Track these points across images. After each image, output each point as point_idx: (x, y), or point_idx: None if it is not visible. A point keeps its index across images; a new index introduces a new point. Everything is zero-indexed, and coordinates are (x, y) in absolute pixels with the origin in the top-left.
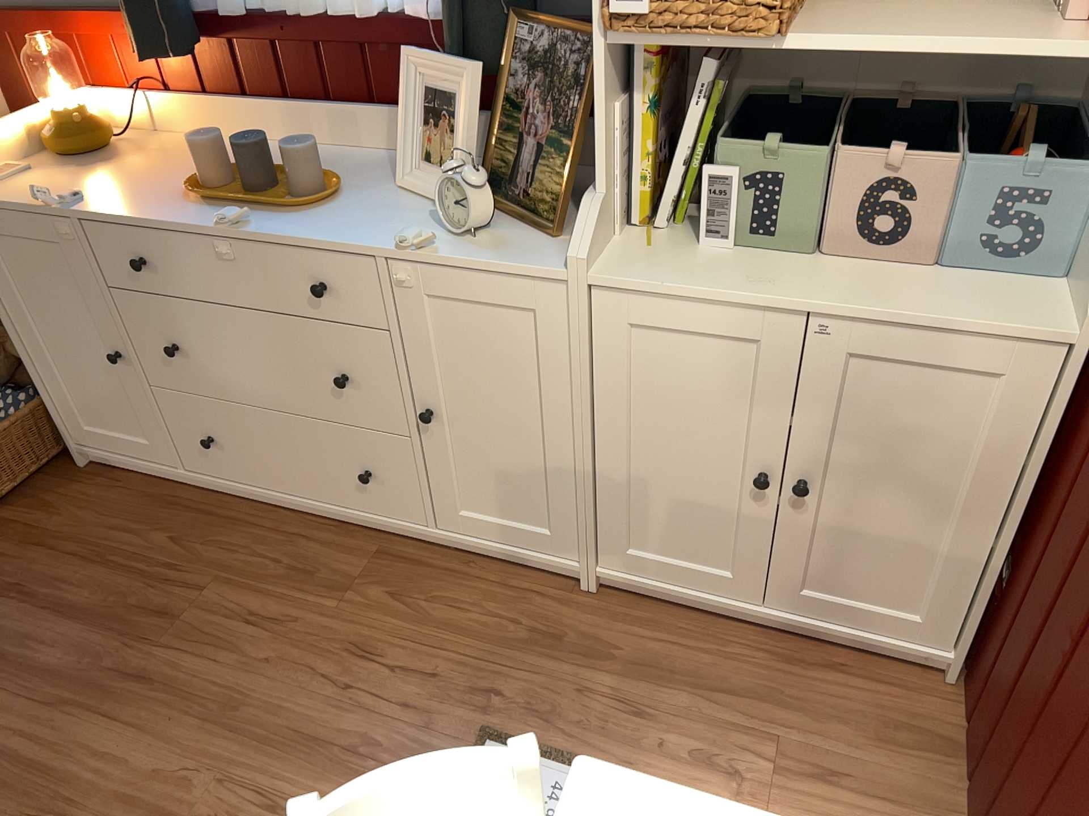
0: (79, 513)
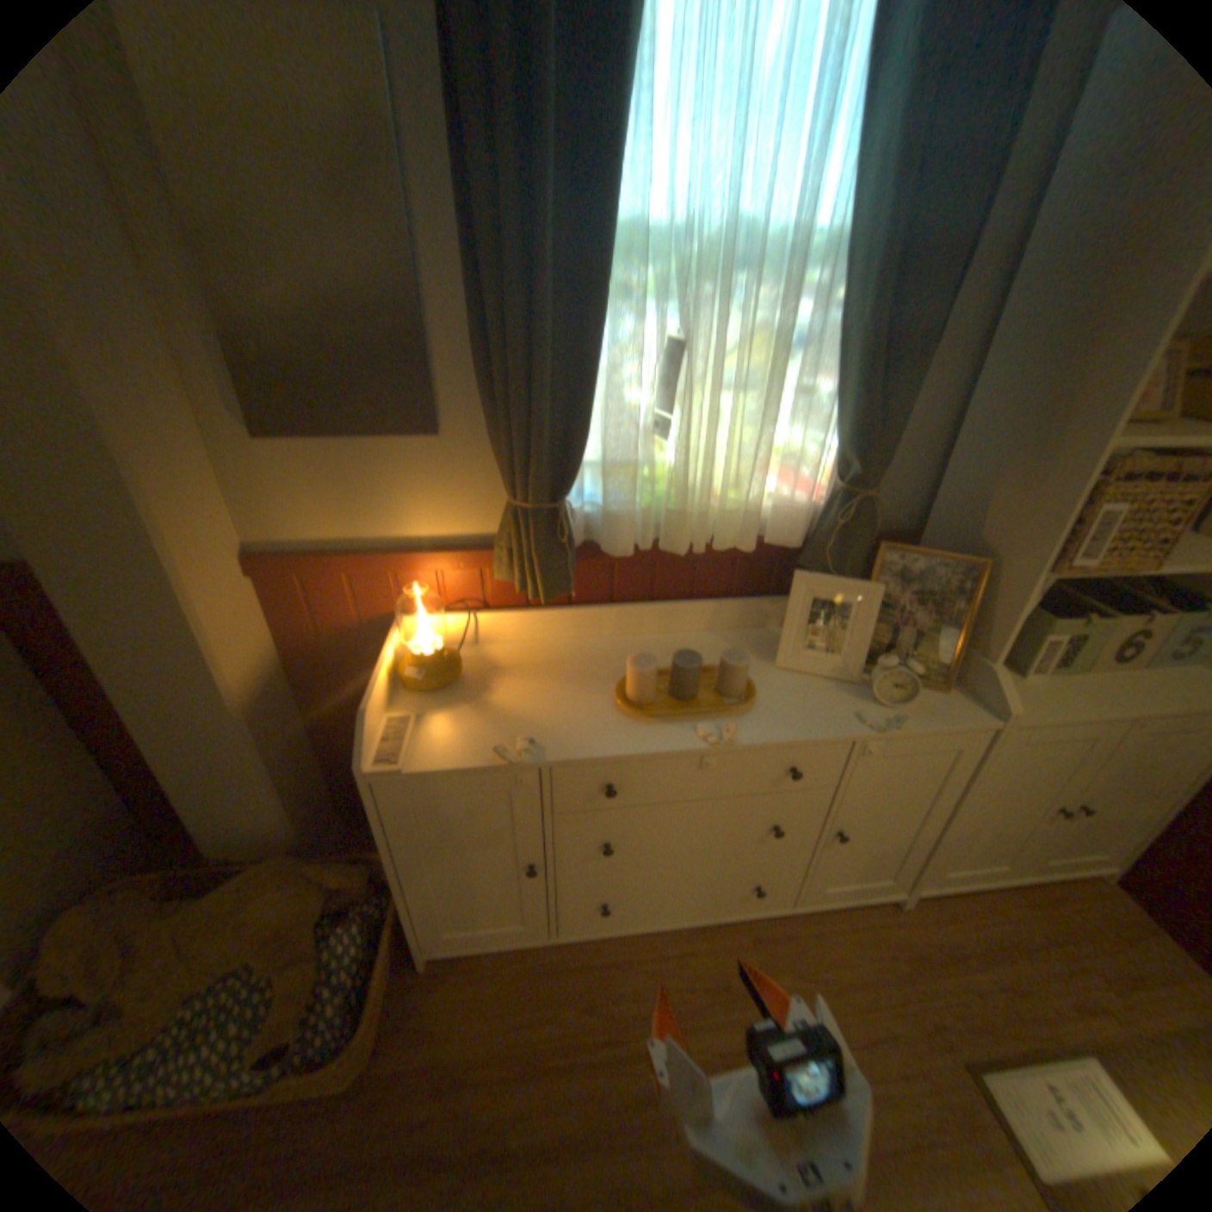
0: (457, 1036)
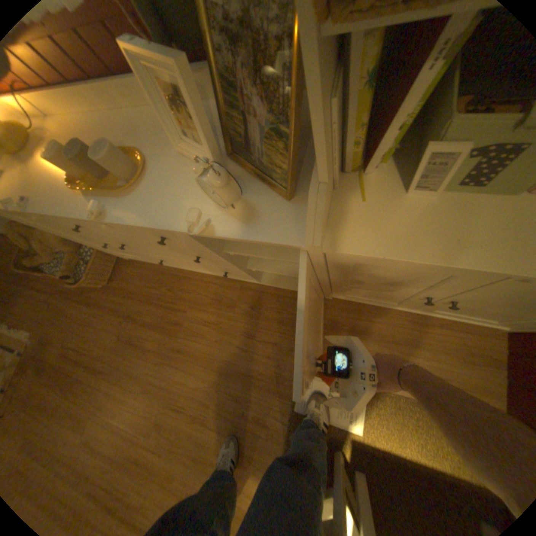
0: (131, 284)
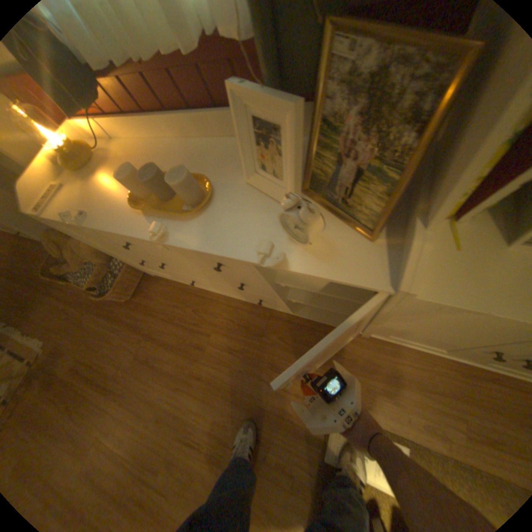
0: (155, 301)
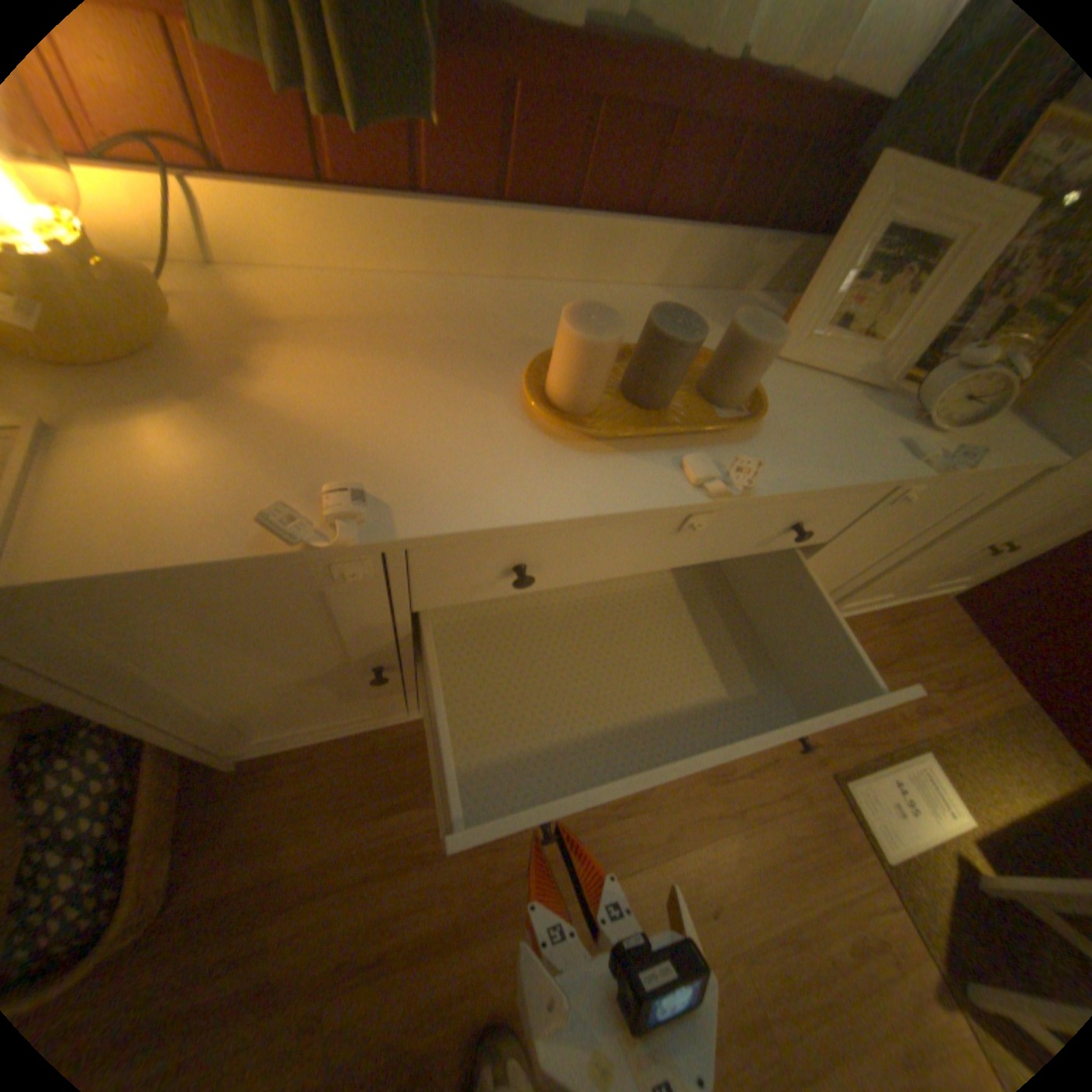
0: (295, 840)
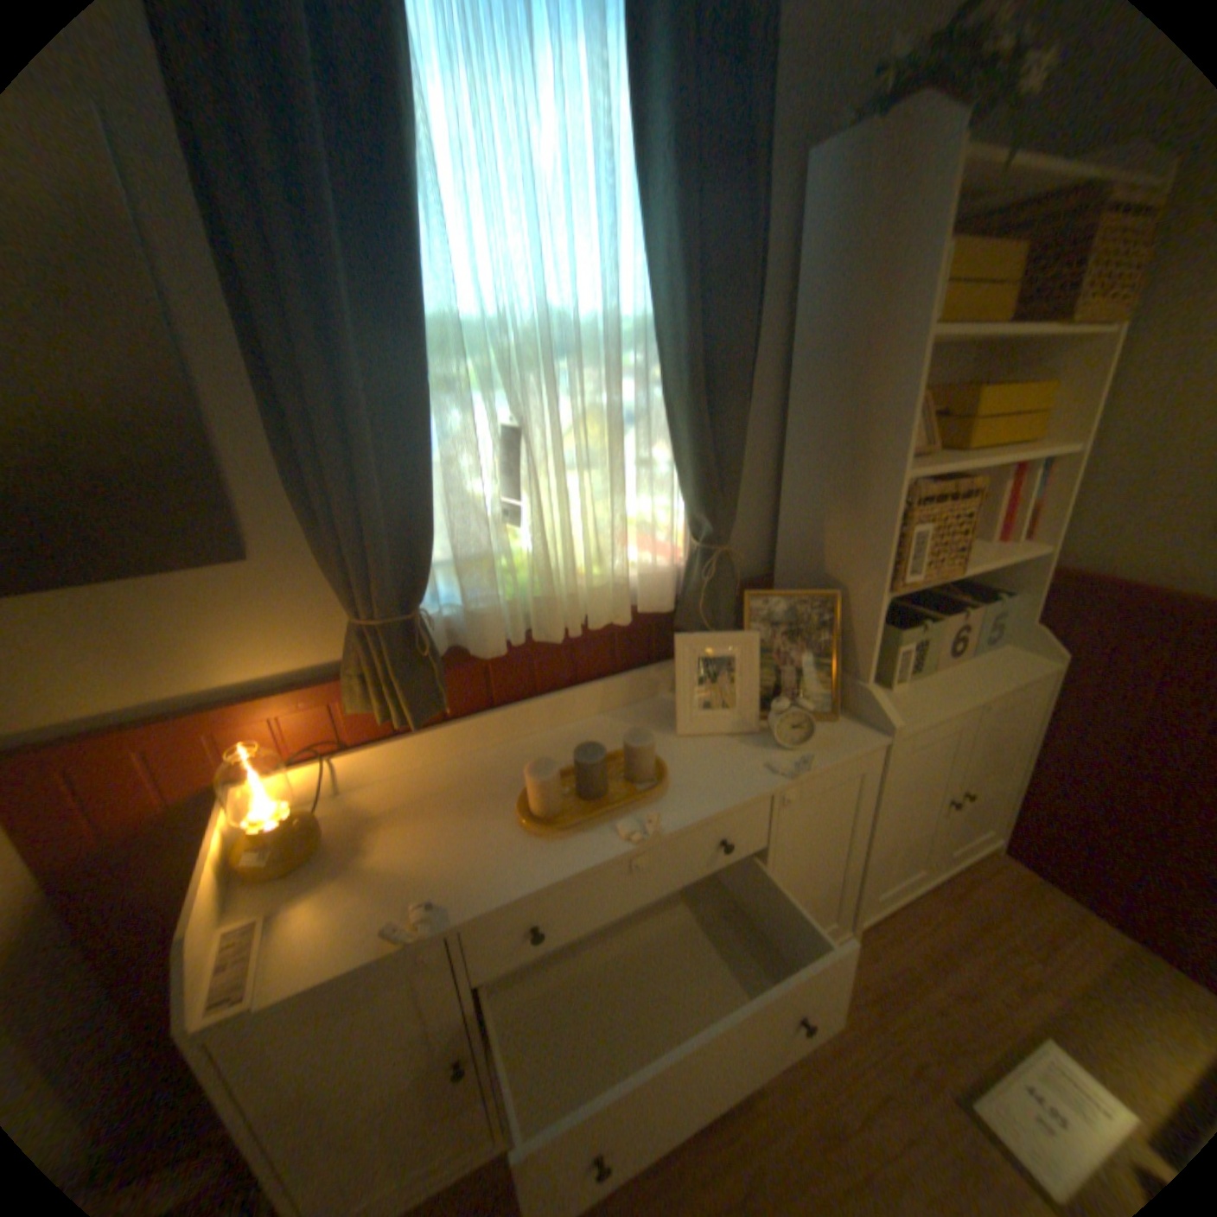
0: None
